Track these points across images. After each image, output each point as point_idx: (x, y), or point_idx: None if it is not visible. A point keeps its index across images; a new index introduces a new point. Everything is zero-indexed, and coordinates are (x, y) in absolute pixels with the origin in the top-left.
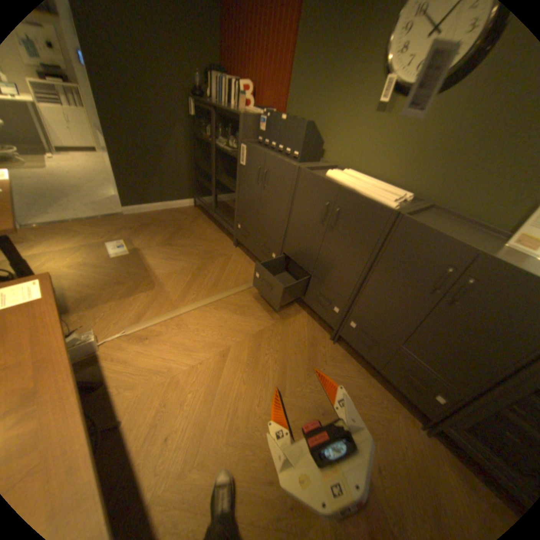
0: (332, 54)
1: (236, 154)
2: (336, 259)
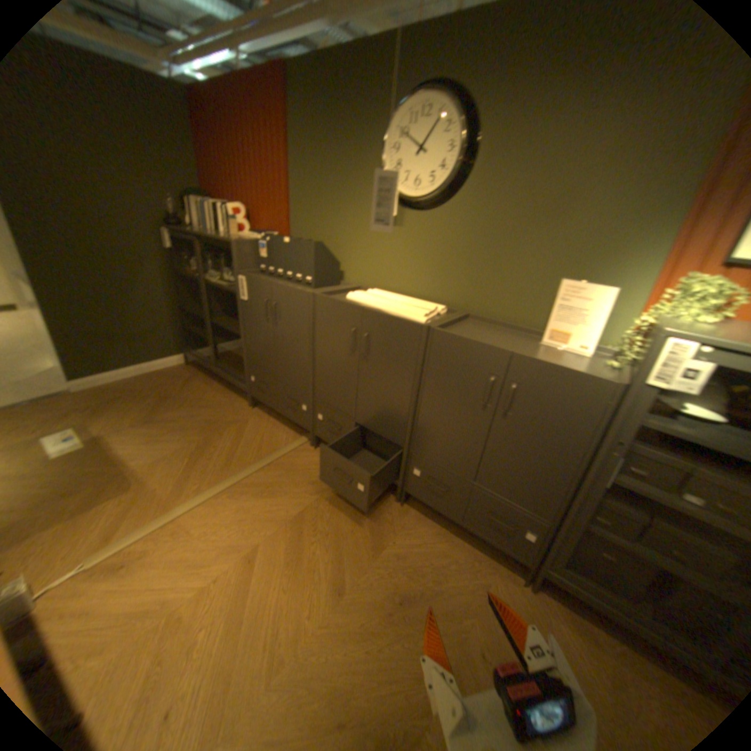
0: (330, 171)
1: (236, 287)
2: (379, 394)
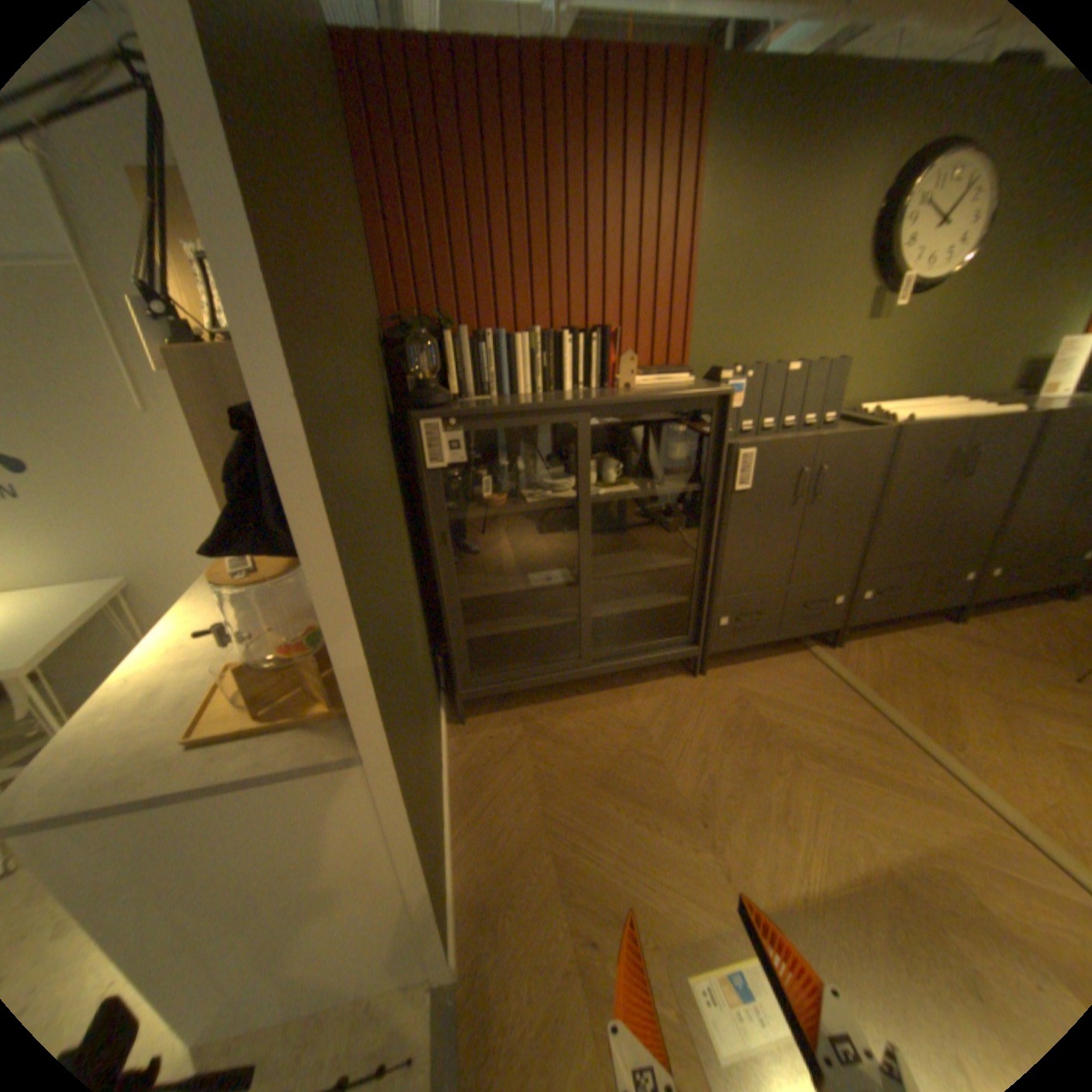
0: (784, 254)
1: (660, 486)
2: (973, 513)
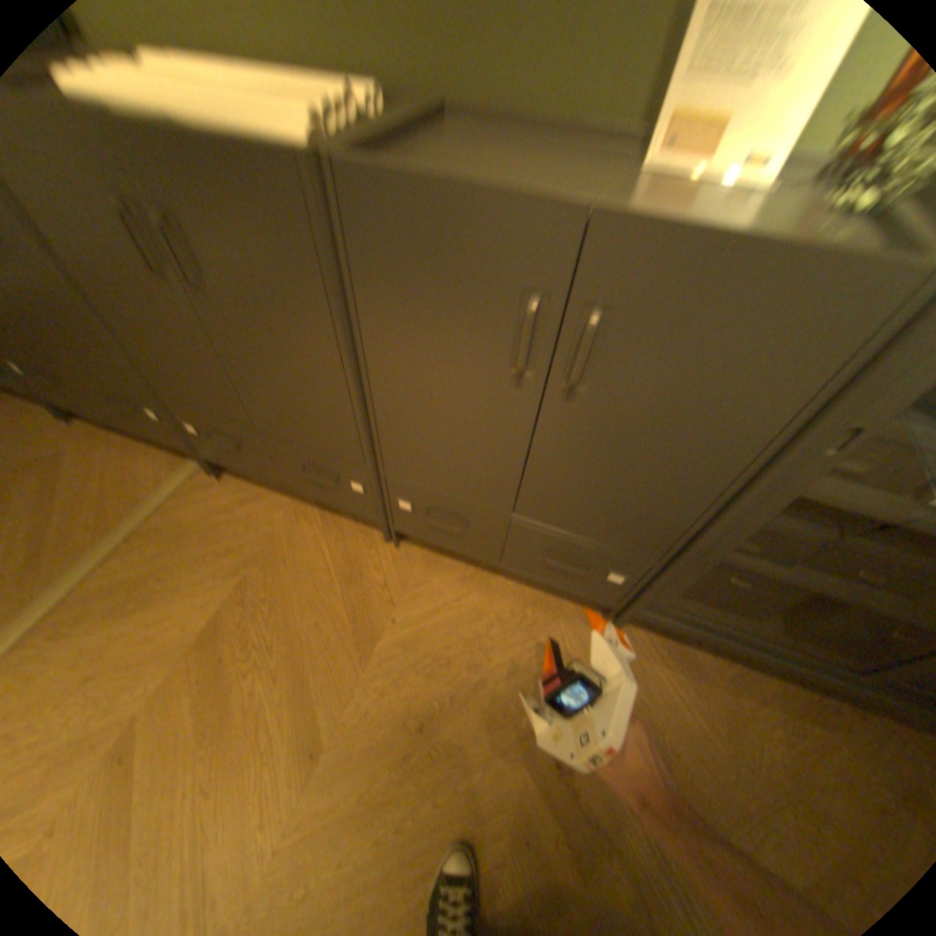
0: None
1: None
2: (272, 371)
